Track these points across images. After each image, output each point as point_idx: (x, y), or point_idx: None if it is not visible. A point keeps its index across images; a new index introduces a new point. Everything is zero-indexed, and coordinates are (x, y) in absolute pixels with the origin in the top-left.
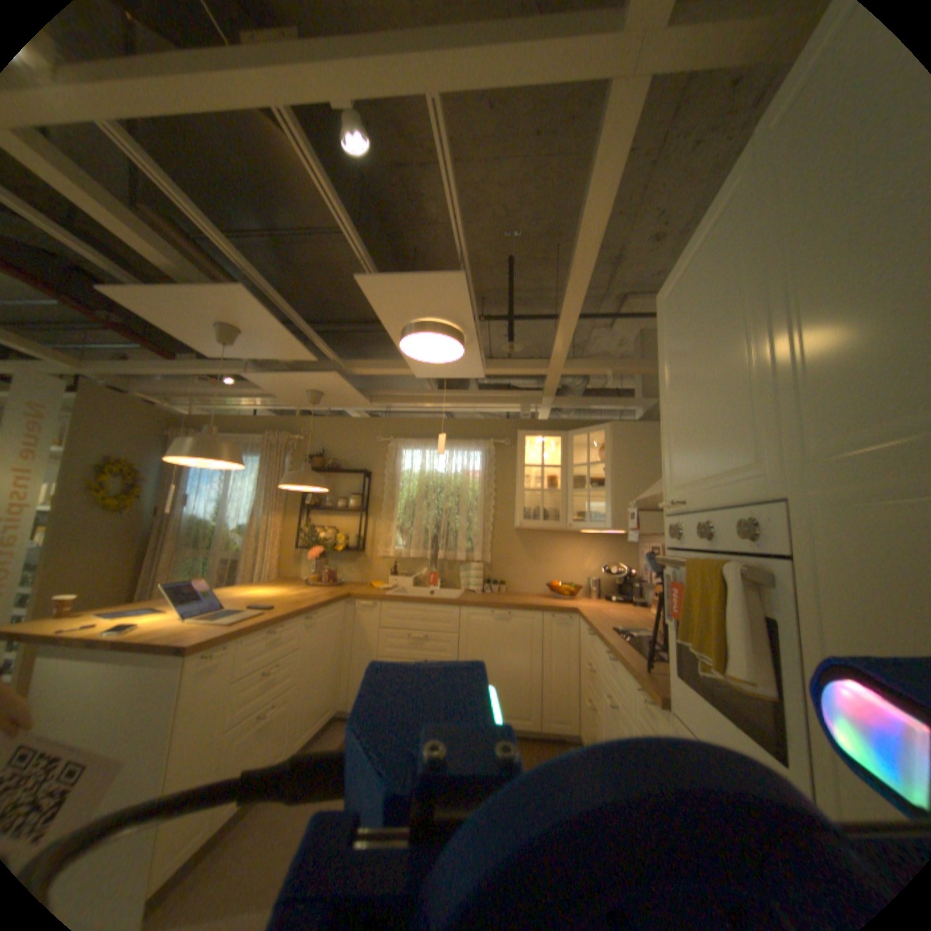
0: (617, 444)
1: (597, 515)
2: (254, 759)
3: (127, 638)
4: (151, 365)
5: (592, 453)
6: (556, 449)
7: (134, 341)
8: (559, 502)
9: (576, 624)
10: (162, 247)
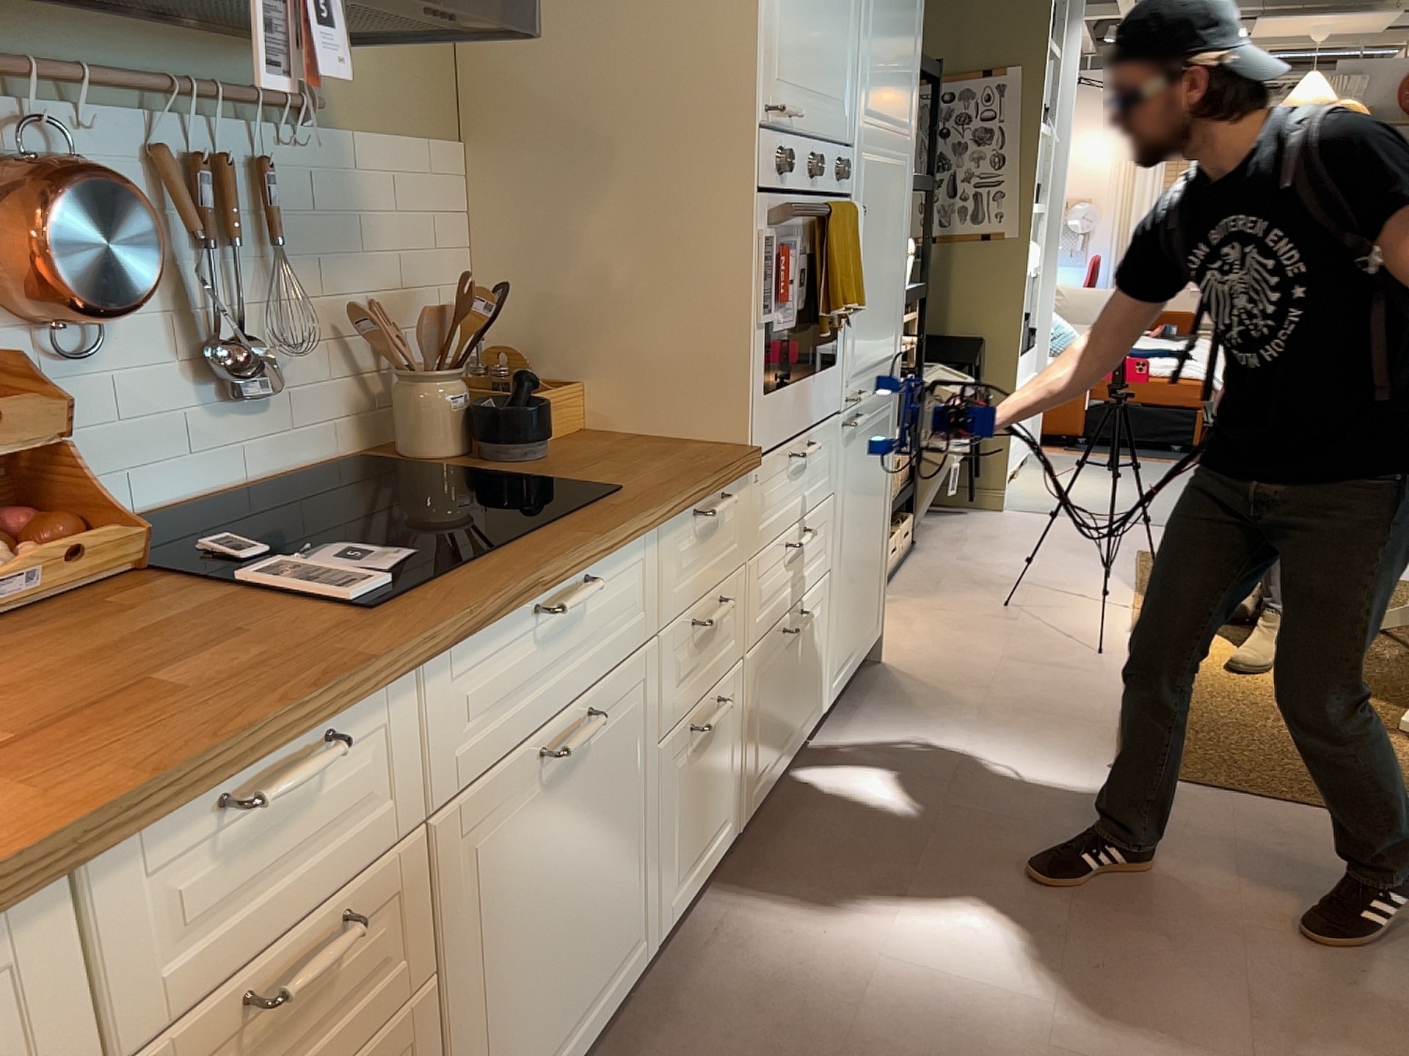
0: None
1: None
2: None
3: None
4: None
5: None
6: None
7: None
8: None
9: None
10: None
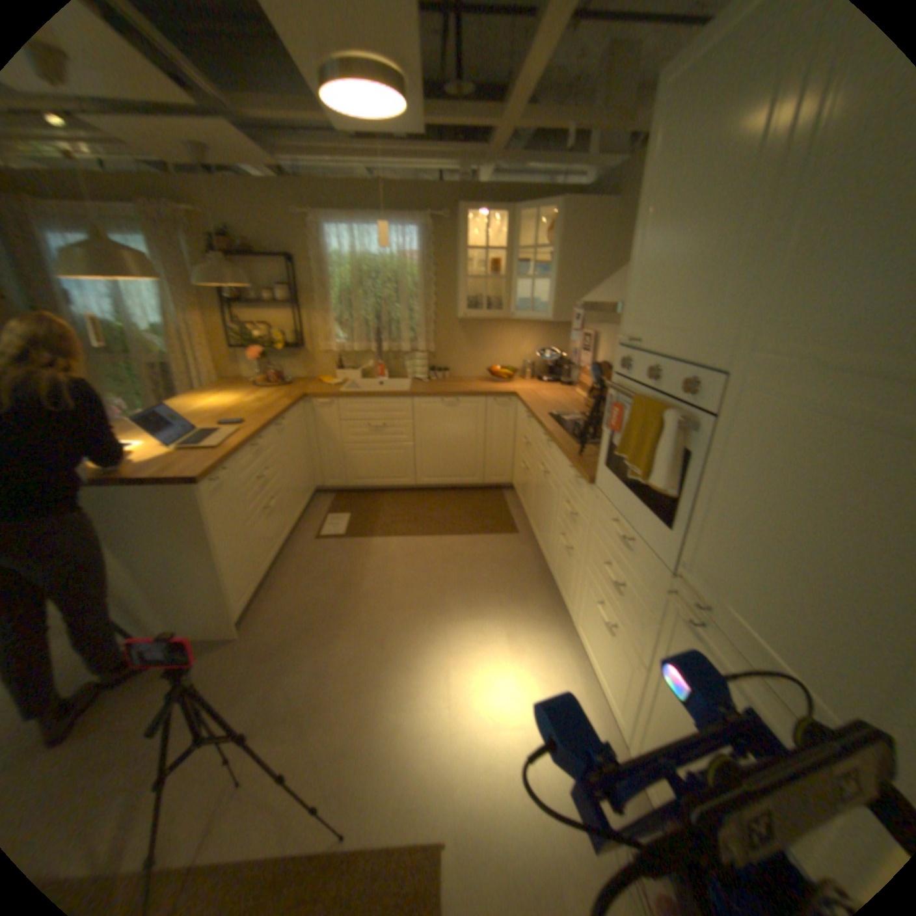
0: (569, 225)
1: (539, 302)
2: (271, 535)
3: (131, 475)
4: None
5: (540, 230)
6: (501, 224)
7: None
8: (502, 288)
9: (515, 406)
10: None
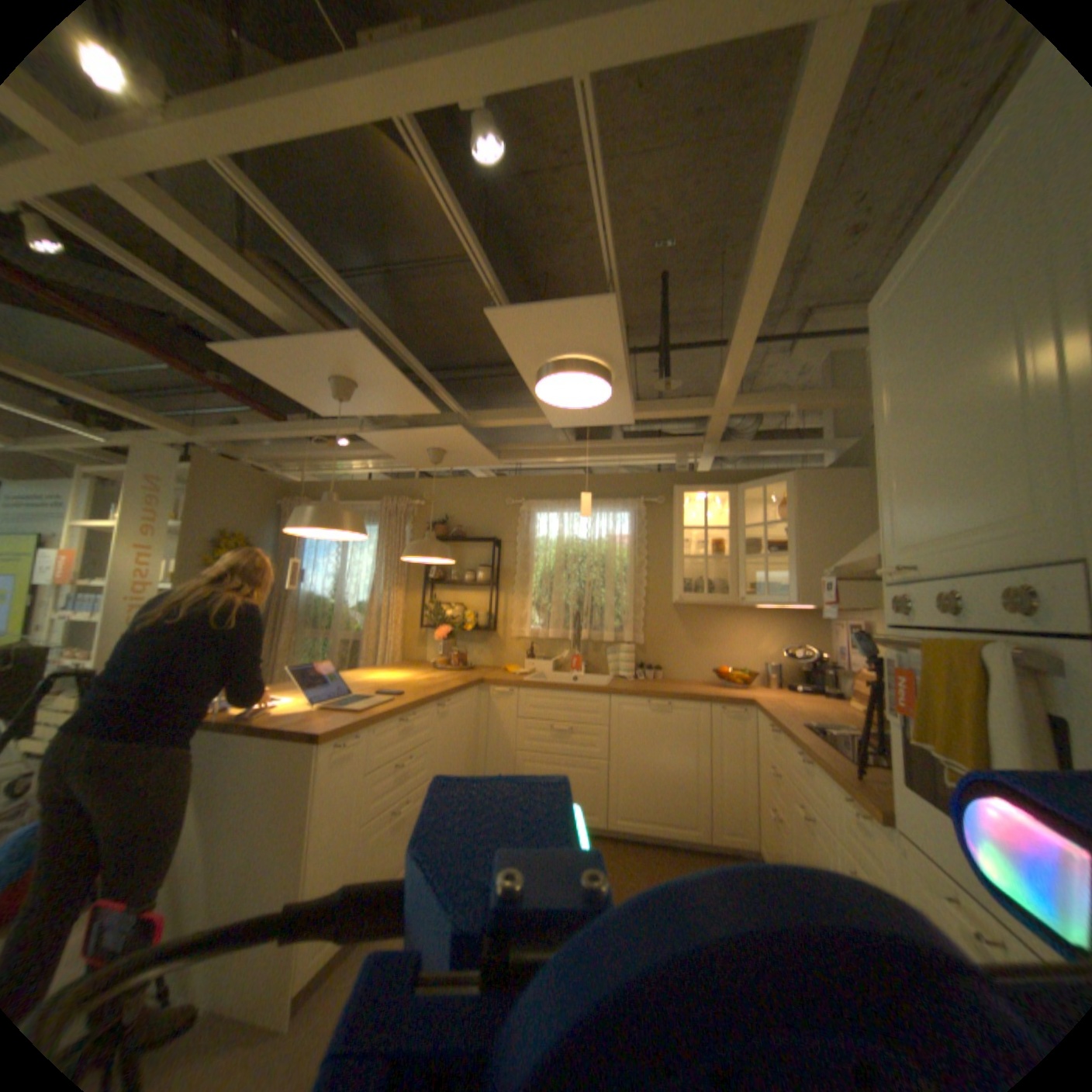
0: (804, 497)
1: (777, 586)
2: (391, 856)
3: (260, 722)
4: (263, 428)
5: (769, 510)
6: (722, 507)
7: (244, 403)
8: (728, 571)
9: (754, 718)
10: (274, 294)
